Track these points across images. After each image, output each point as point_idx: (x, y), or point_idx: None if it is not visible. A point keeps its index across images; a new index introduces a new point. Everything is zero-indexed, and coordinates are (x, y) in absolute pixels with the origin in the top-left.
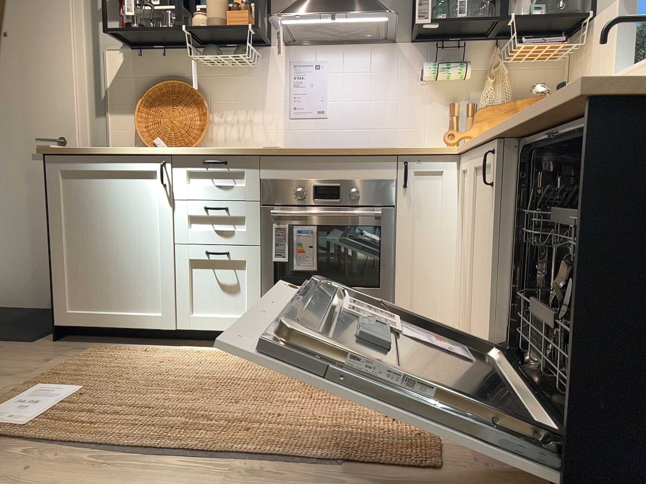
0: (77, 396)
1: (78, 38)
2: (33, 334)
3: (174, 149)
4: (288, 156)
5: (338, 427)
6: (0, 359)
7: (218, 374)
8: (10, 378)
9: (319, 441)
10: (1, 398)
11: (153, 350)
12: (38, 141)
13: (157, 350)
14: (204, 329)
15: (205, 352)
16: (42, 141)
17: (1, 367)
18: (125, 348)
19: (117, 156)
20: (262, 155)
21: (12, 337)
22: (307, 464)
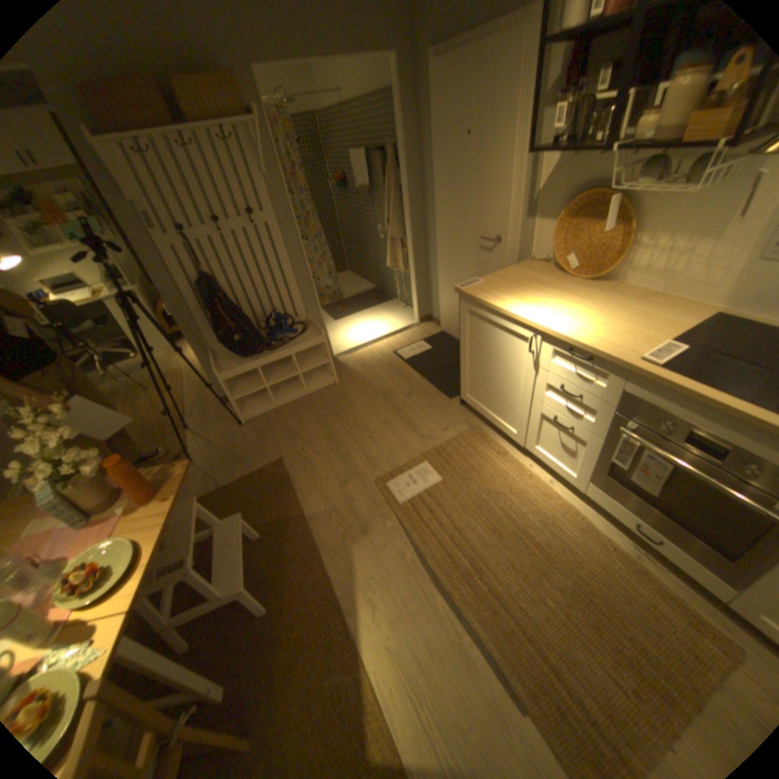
0: (436, 485)
1: (522, 130)
2: (455, 388)
3: (550, 321)
4: (667, 385)
5: (557, 666)
6: (428, 411)
7: (525, 517)
8: (422, 438)
9: (531, 666)
10: (408, 460)
11: (506, 451)
12: (480, 239)
13: (510, 450)
14: (543, 460)
15: (537, 476)
16: (483, 239)
17: (424, 422)
18: (493, 435)
19: (503, 312)
20: (633, 370)
21: (444, 386)
22: (504, 681)
